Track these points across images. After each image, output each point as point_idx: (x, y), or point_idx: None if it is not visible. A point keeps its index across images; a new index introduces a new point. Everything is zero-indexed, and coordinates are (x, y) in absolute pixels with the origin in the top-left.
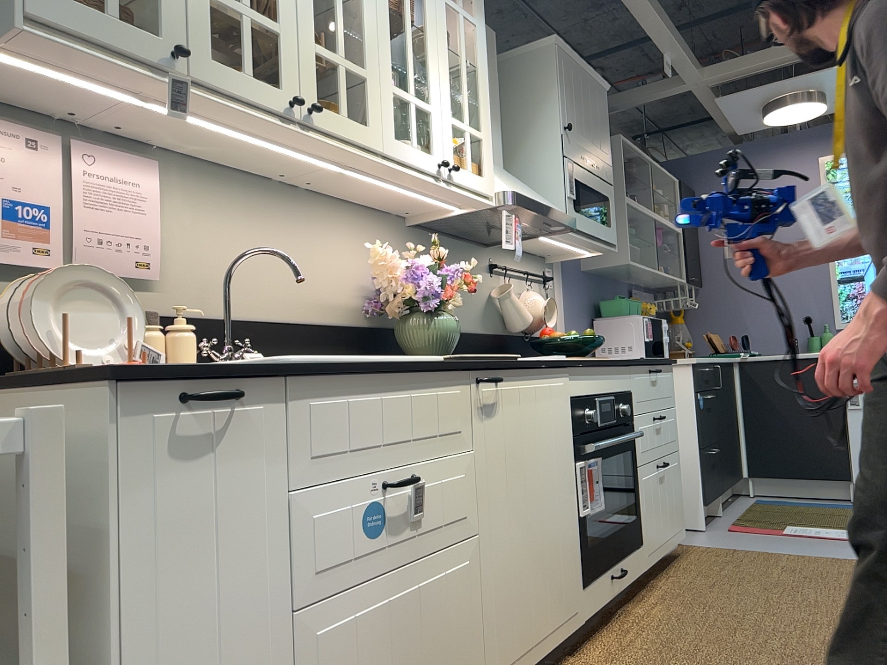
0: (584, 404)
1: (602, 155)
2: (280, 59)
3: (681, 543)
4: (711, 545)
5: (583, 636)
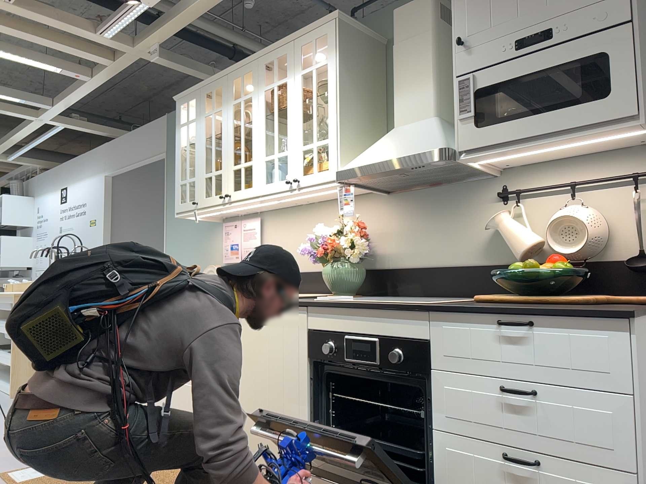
0: (325, 337)
1: (575, 3)
2: (221, 182)
3: None
4: None
5: None
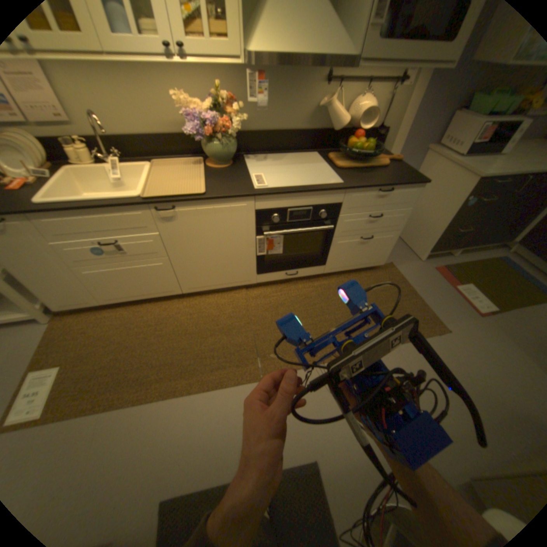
0: (271, 213)
1: None
2: None
3: (394, 262)
4: (403, 272)
5: (267, 283)
